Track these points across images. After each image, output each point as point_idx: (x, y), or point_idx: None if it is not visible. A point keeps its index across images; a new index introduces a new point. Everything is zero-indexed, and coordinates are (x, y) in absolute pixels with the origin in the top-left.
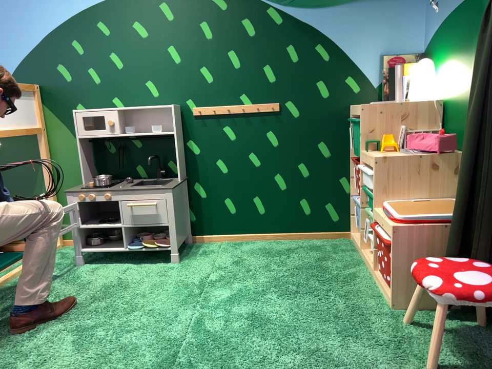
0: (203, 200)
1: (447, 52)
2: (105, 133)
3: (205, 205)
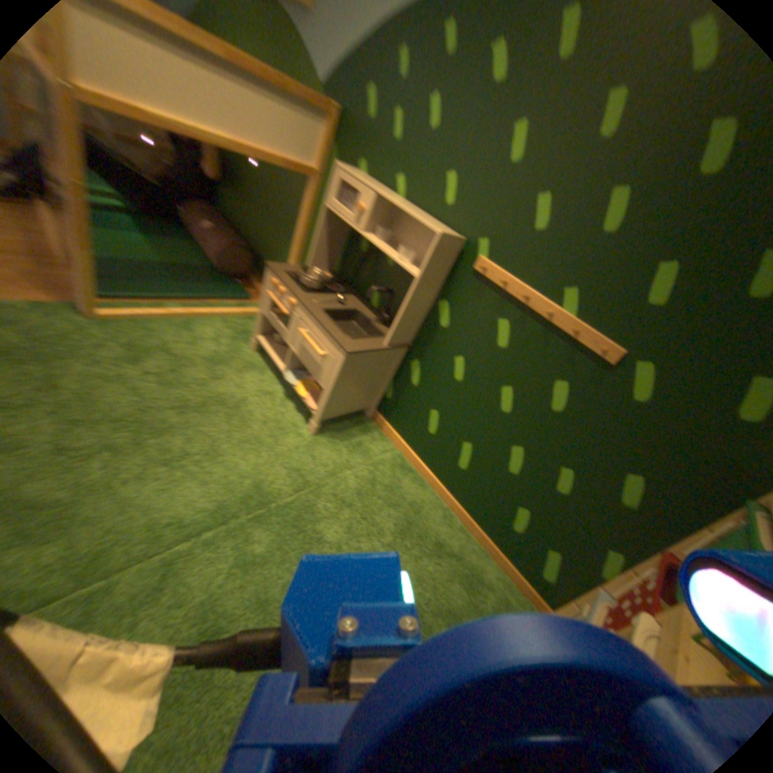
0: (413, 387)
1: None
2: (353, 220)
3: (411, 395)
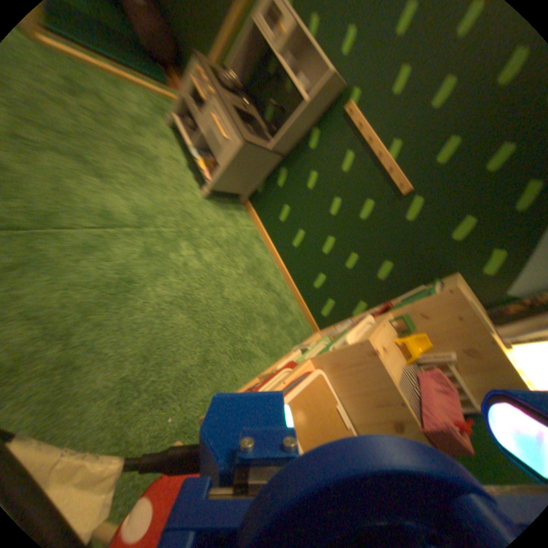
0: (277, 188)
1: None
2: (272, 41)
3: (275, 193)
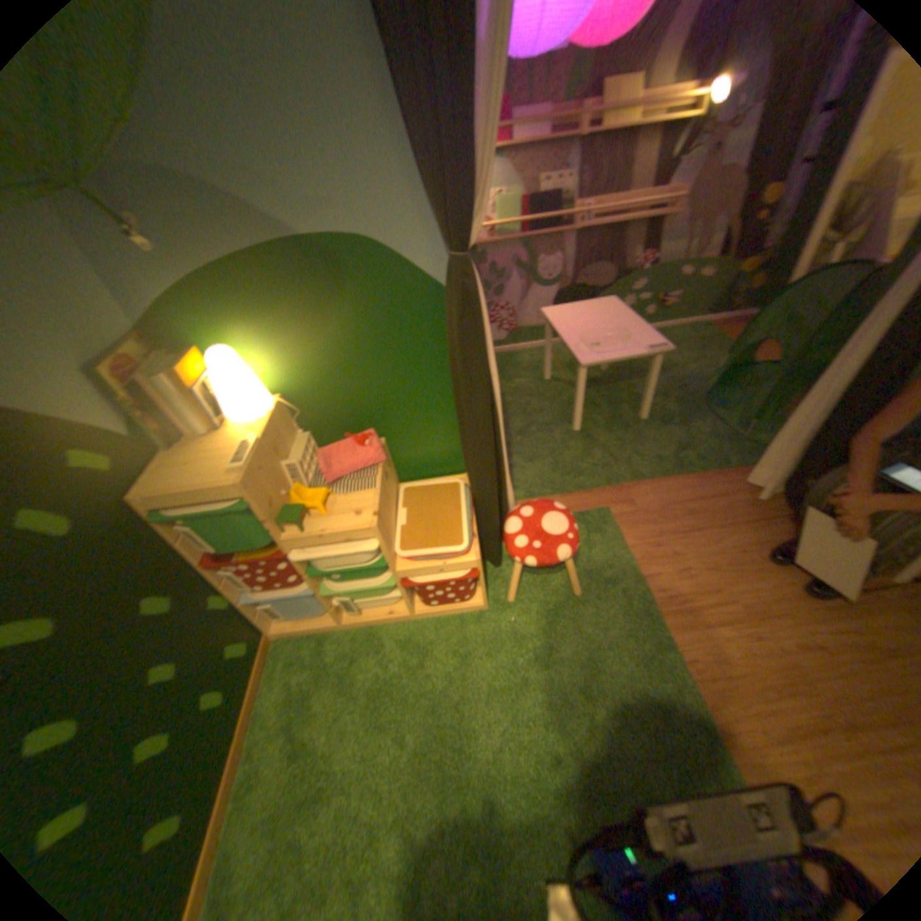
0: None
1: (247, 324)
2: None
3: None
